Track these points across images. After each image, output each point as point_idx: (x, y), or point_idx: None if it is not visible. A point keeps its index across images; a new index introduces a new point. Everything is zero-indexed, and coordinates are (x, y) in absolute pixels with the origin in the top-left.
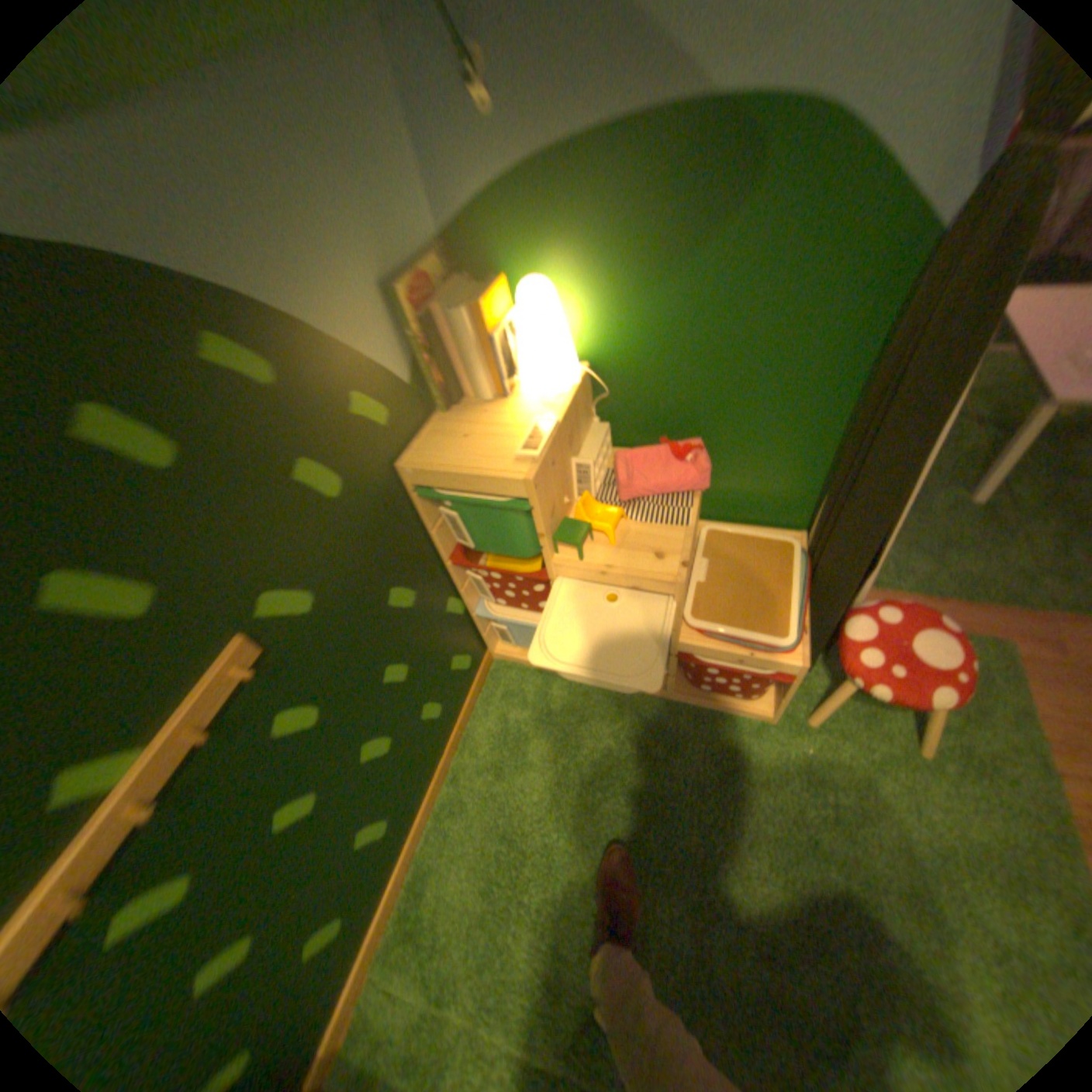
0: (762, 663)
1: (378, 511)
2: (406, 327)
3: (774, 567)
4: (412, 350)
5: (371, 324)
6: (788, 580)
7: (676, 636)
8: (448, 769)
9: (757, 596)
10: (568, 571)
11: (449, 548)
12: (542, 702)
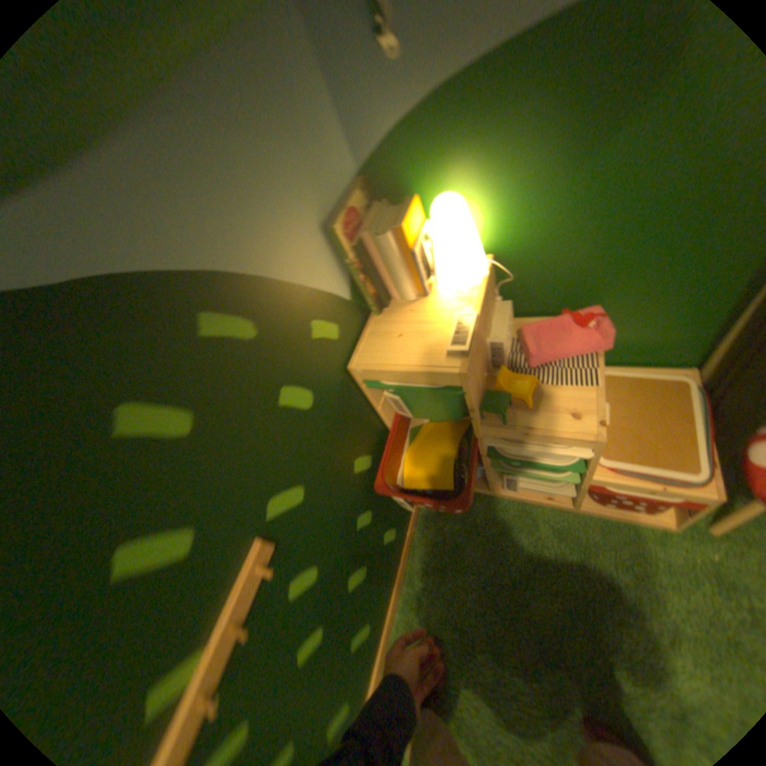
0: (675, 495)
1: (339, 406)
2: (343, 256)
3: (673, 406)
4: (349, 272)
5: (318, 261)
6: (690, 418)
7: (590, 475)
8: (404, 573)
9: (661, 435)
10: (490, 429)
11: (390, 416)
12: (469, 518)
